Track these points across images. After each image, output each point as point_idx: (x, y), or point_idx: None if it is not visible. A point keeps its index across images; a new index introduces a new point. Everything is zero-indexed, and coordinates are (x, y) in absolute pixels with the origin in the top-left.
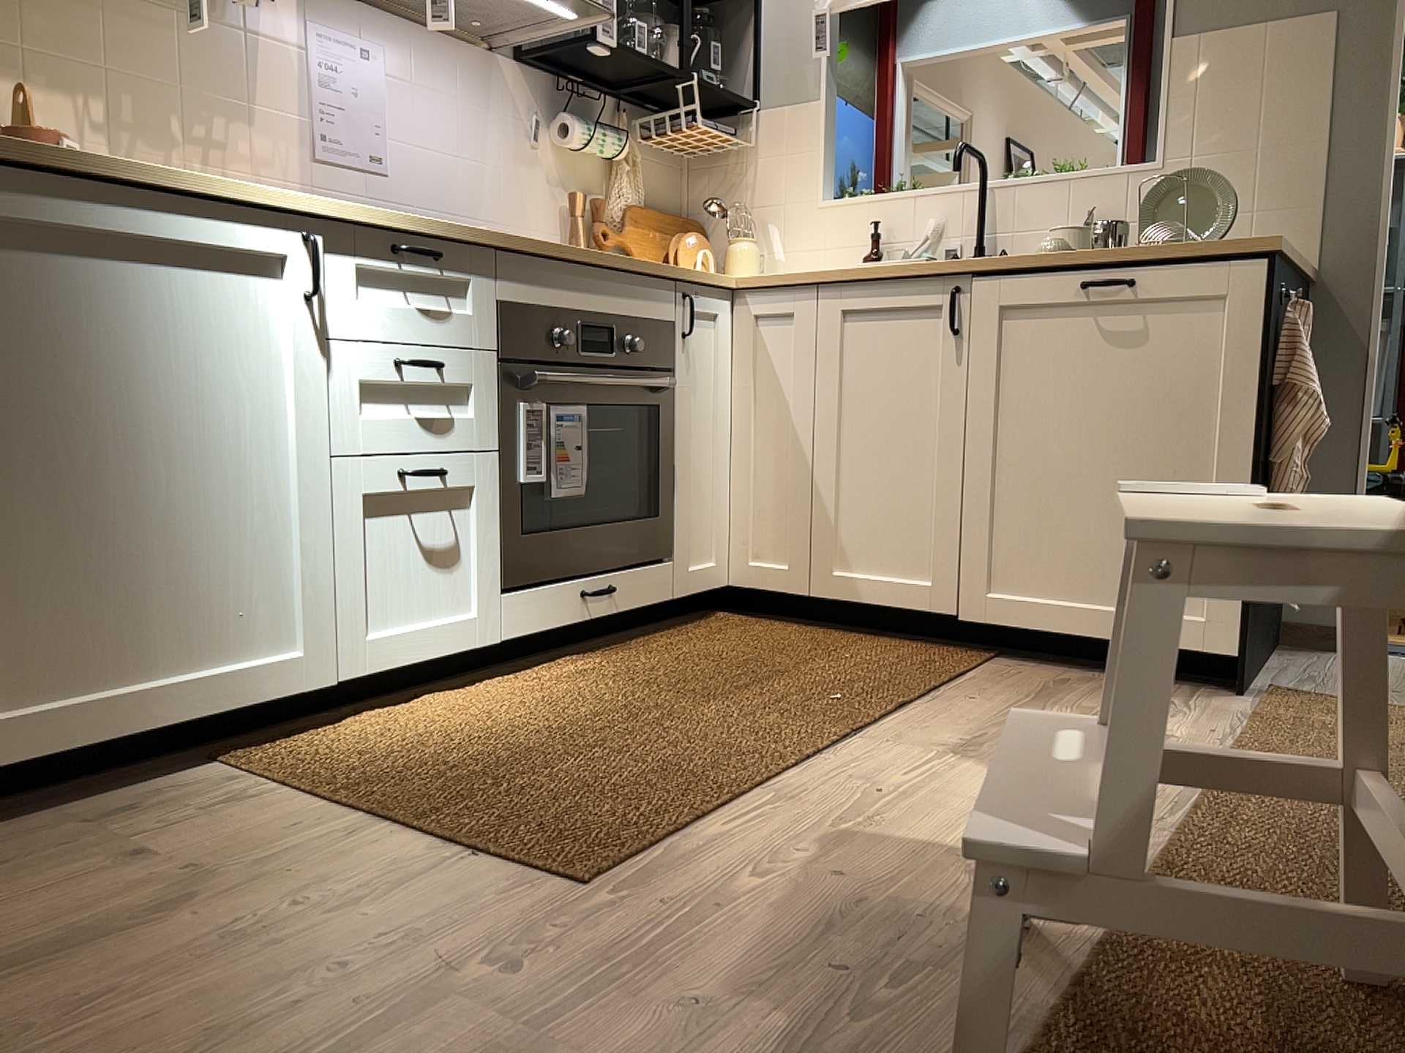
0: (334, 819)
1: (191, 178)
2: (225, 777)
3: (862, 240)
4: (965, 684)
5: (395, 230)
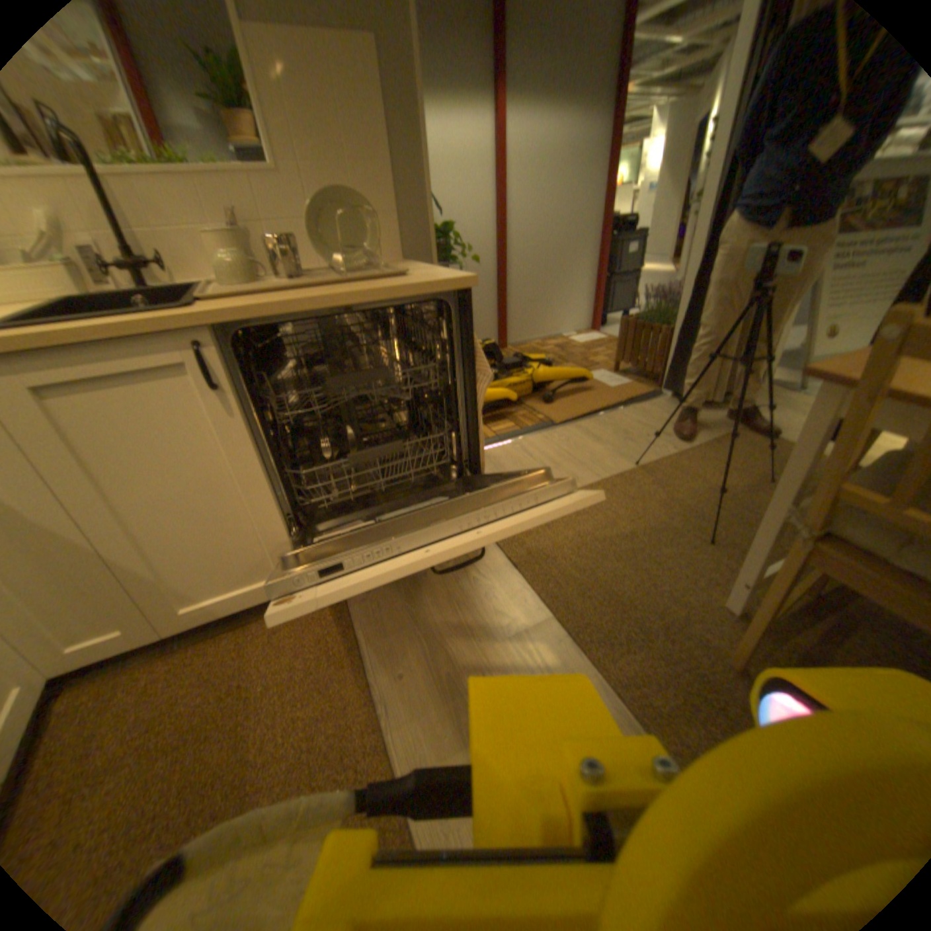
0: None
1: None
2: None
3: None
4: (379, 661)
5: None
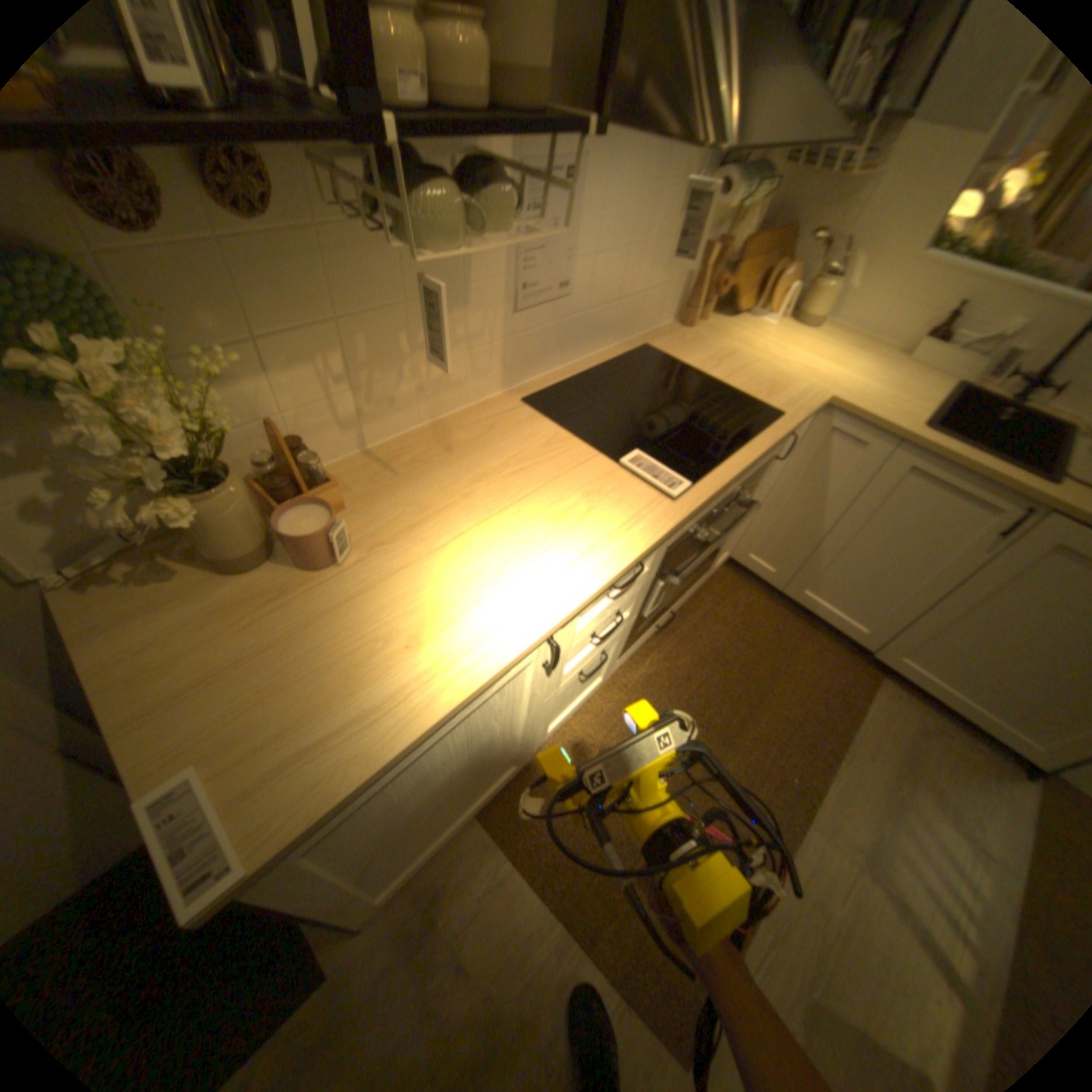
0: (548, 934)
1: (463, 675)
2: (482, 849)
3: (938, 302)
4: (869, 737)
5: (611, 577)
